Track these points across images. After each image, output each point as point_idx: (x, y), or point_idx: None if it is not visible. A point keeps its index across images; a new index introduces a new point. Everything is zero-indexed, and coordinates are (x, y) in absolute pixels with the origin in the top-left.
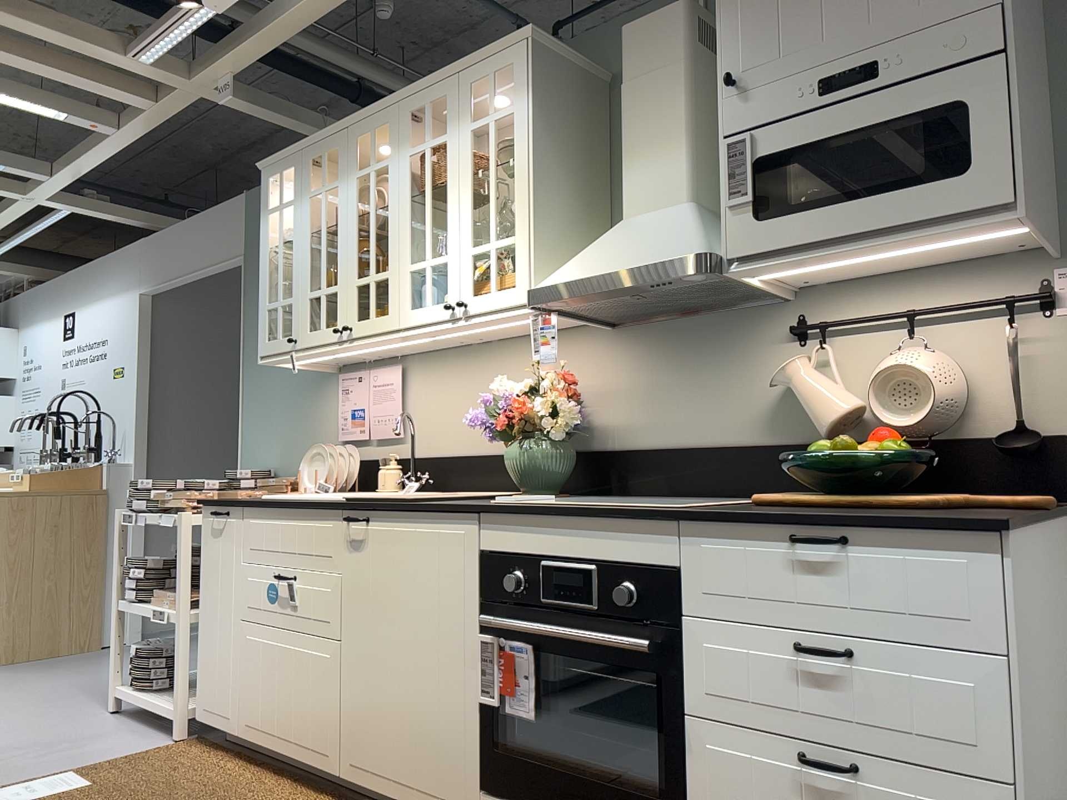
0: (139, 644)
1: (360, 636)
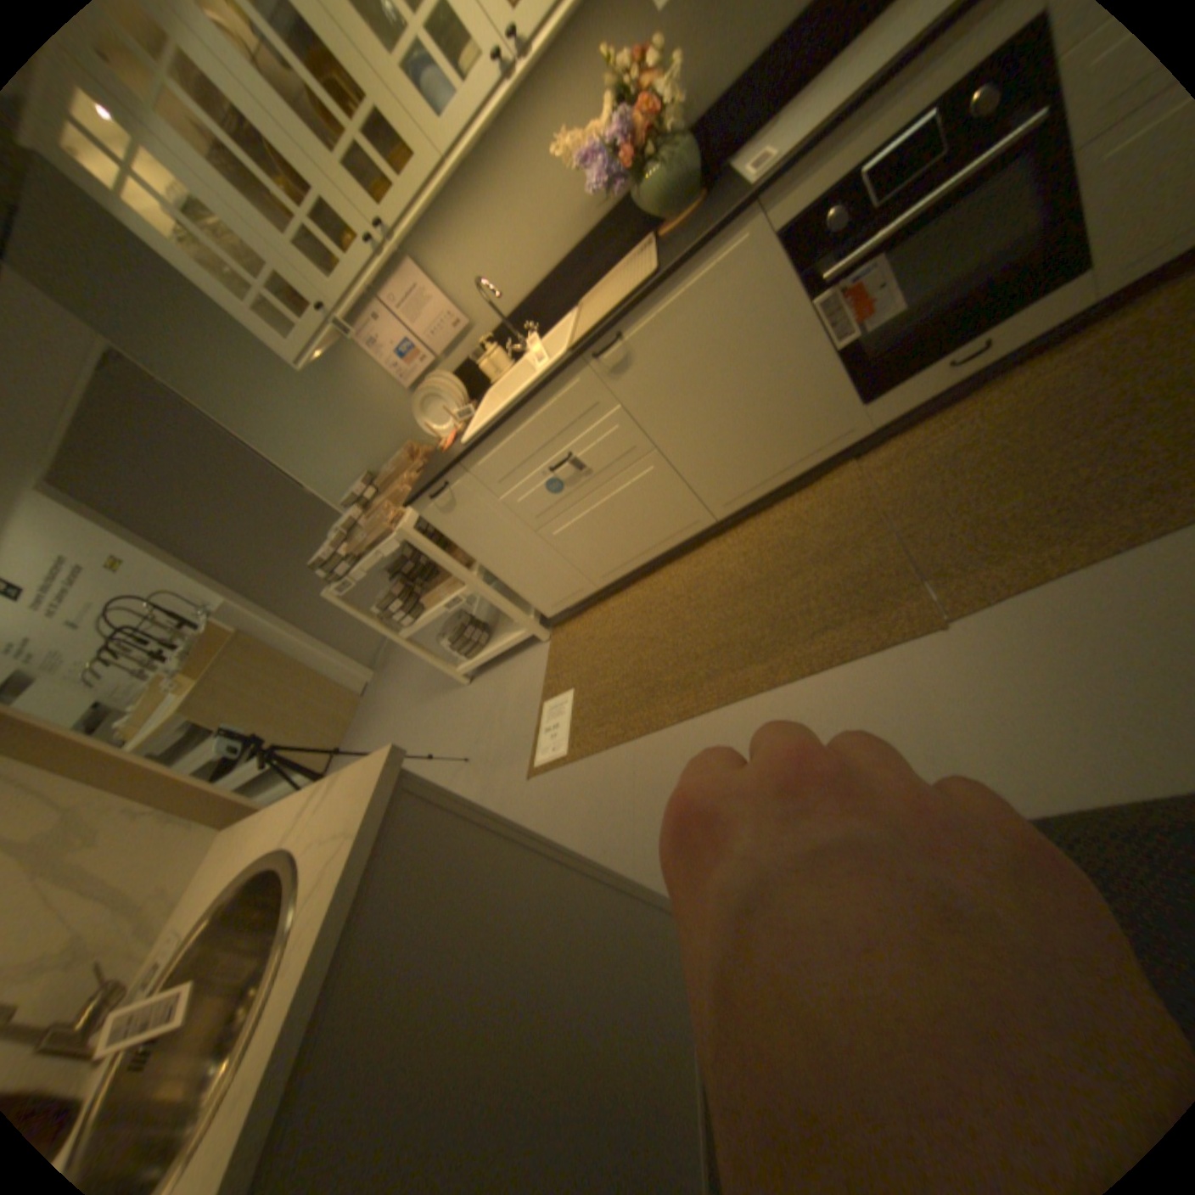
0: (441, 639)
1: (678, 422)
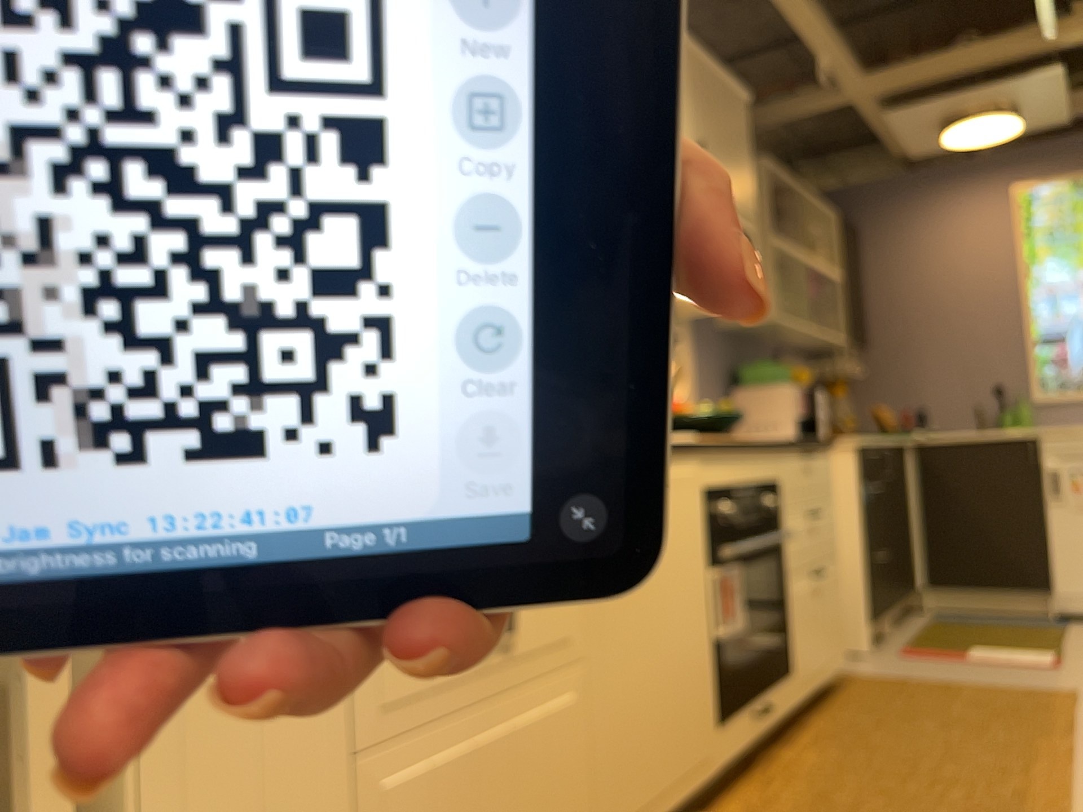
0: None
1: (613, 636)
